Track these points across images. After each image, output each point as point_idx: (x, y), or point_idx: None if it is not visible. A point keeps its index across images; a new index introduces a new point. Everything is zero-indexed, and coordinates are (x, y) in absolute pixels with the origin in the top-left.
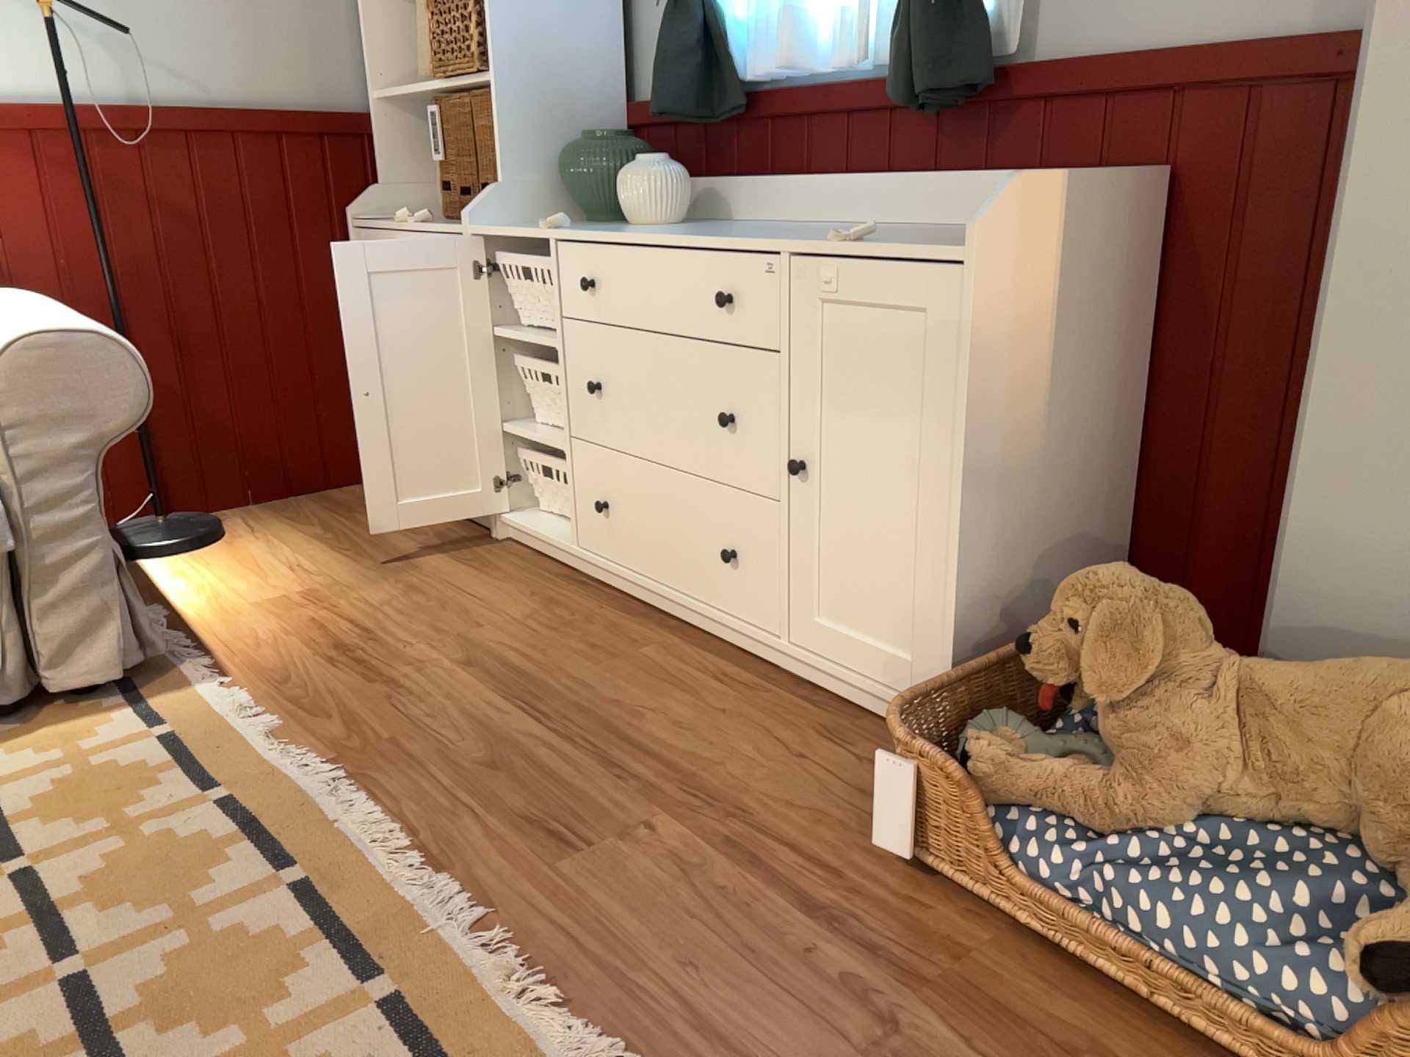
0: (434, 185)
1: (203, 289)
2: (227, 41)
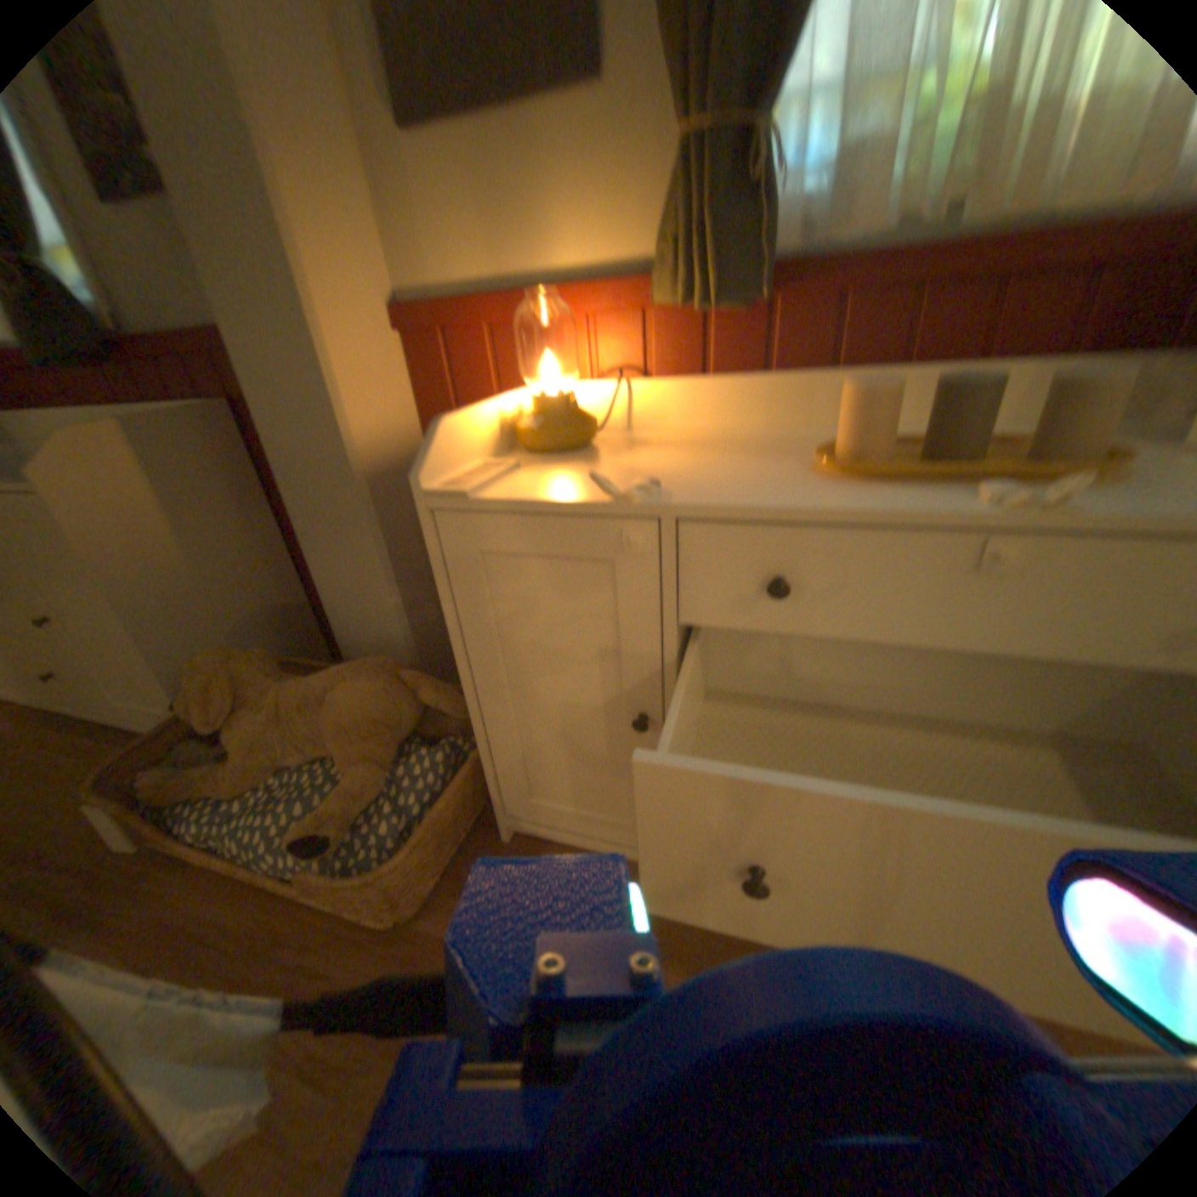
0: None
1: None
2: None
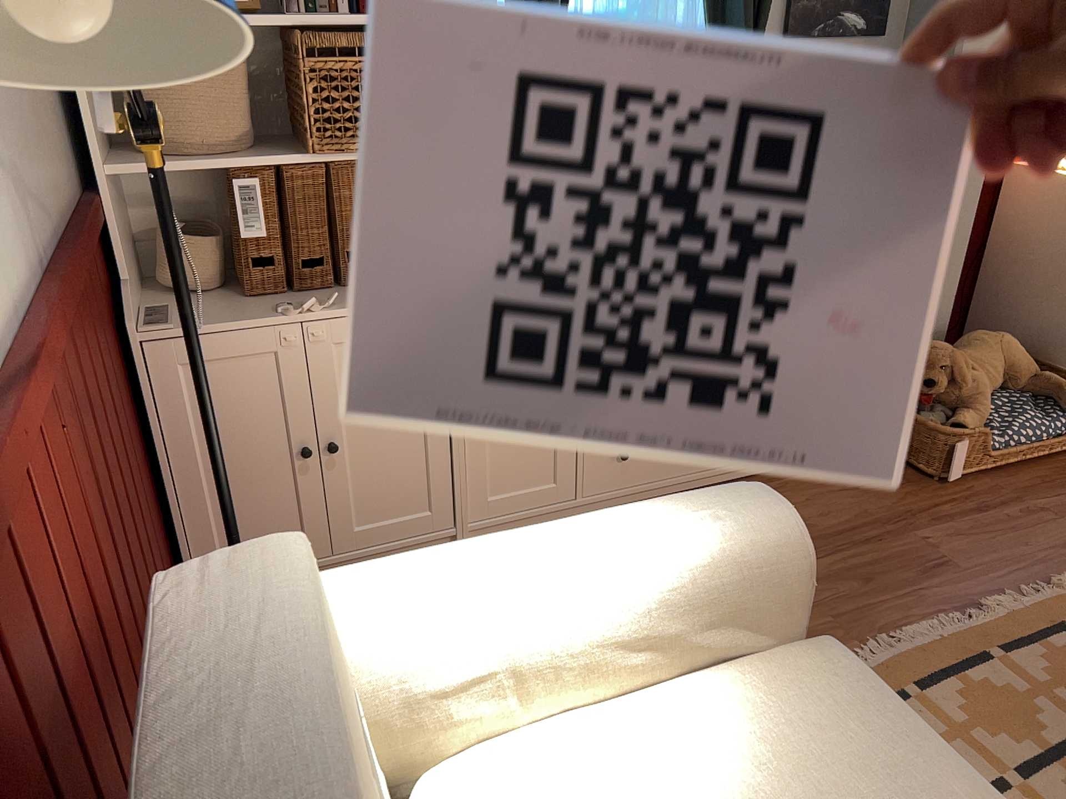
0: (135, 258)
1: (120, 494)
2: (33, 129)
